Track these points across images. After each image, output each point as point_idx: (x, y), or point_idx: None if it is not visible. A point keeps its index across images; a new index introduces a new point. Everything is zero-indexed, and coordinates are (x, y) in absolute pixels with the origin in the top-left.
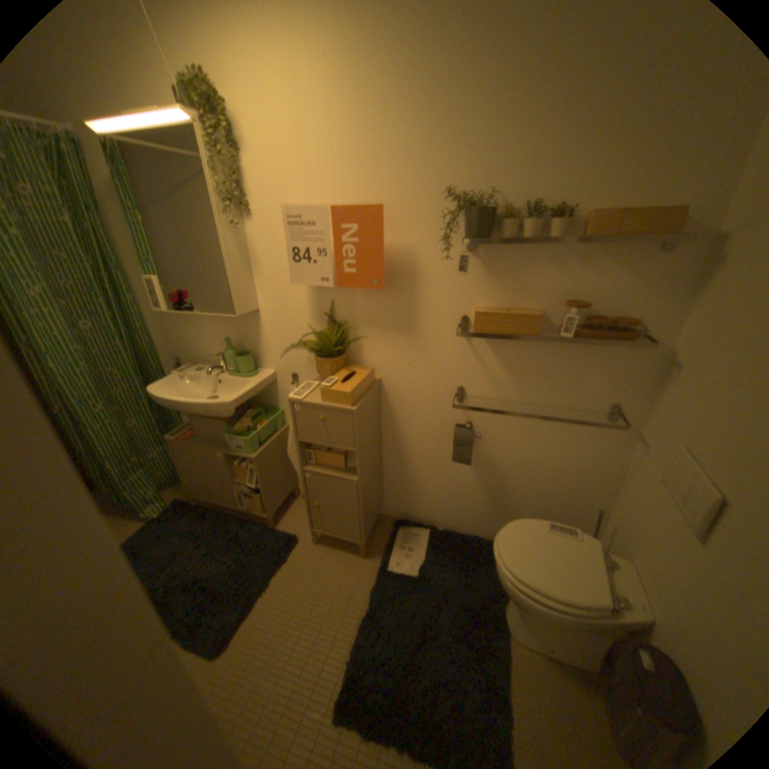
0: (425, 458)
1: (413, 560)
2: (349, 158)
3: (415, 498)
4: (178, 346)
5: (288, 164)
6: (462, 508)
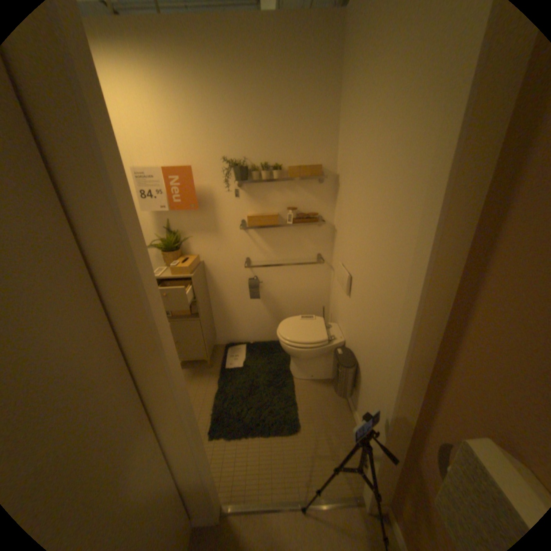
0: (236, 302)
1: (238, 361)
2: (168, 142)
3: (234, 329)
4: None
5: (130, 144)
6: (261, 327)
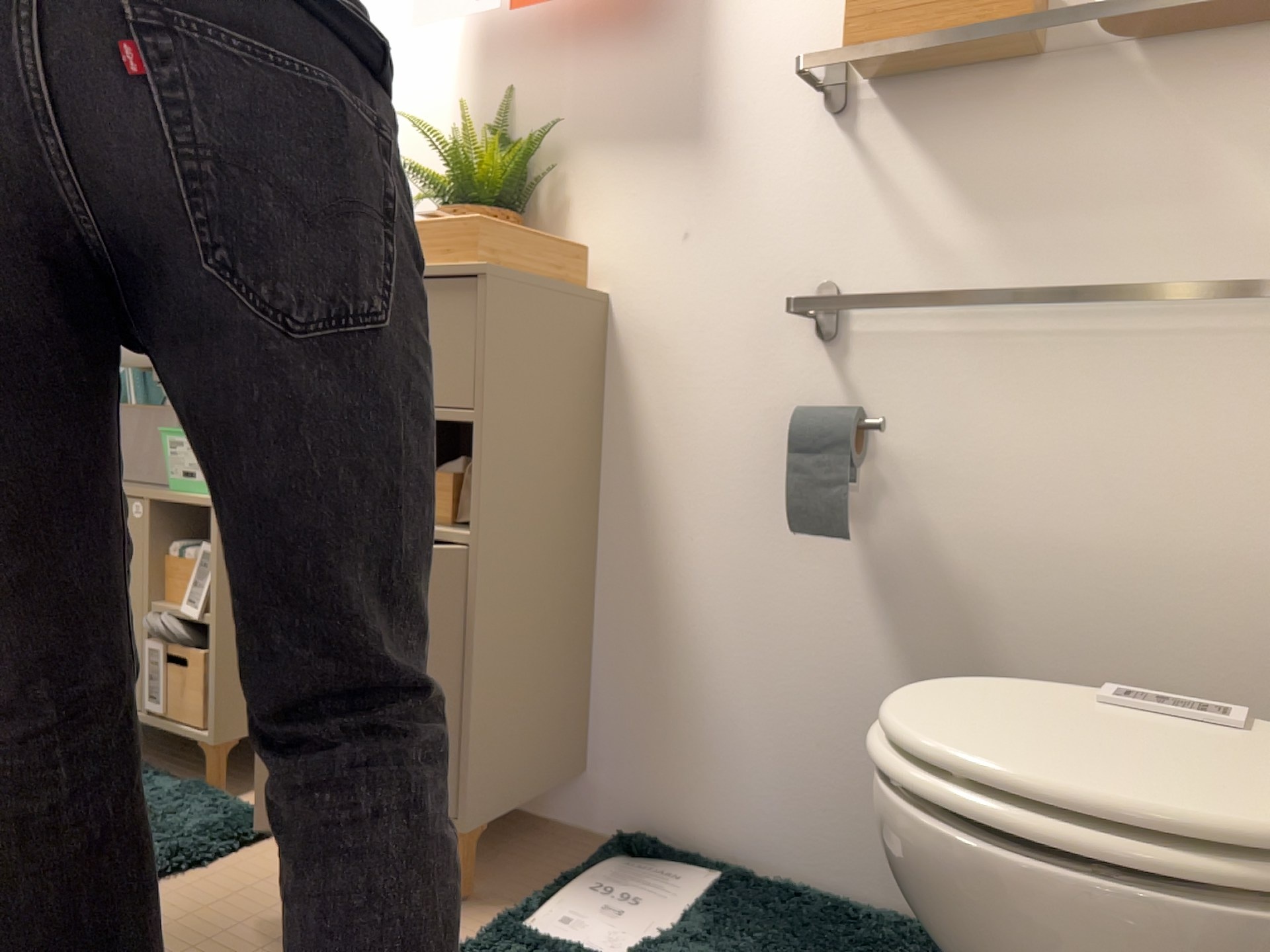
0: (722, 568)
1: (624, 926)
2: None
3: (686, 746)
4: None
5: None
6: (844, 784)
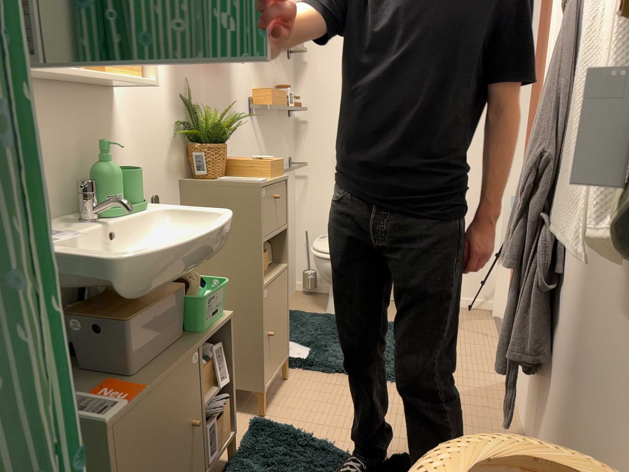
0: None
1: (296, 346)
2: None
3: None
4: None
5: None
6: None
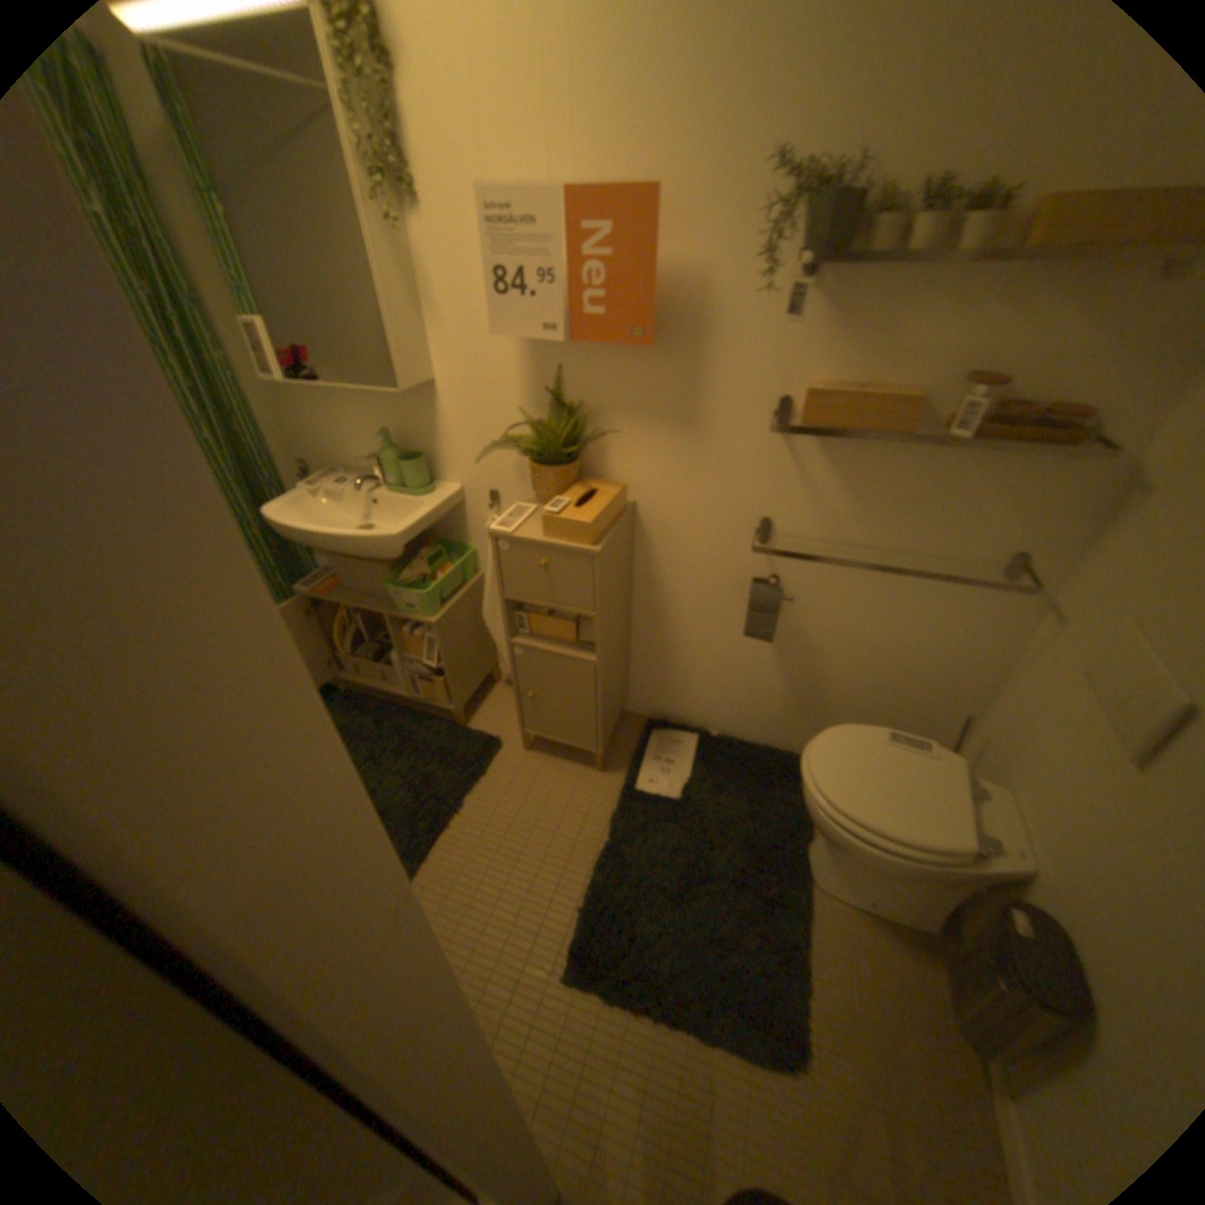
0: (698, 629)
1: (672, 777)
2: (597, 85)
3: (677, 688)
4: (300, 440)
5: (483, 96)
6: (750, 705)
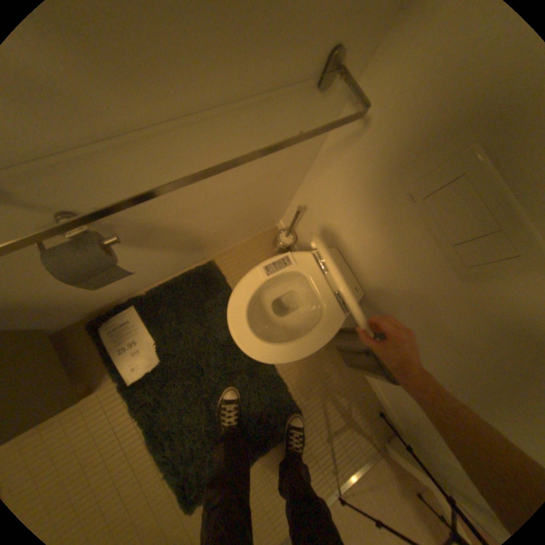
0: (38, 285)
1: (141, 353)
2: None
3: (82, 303)
4: None
5: None
6: (151, 271)
